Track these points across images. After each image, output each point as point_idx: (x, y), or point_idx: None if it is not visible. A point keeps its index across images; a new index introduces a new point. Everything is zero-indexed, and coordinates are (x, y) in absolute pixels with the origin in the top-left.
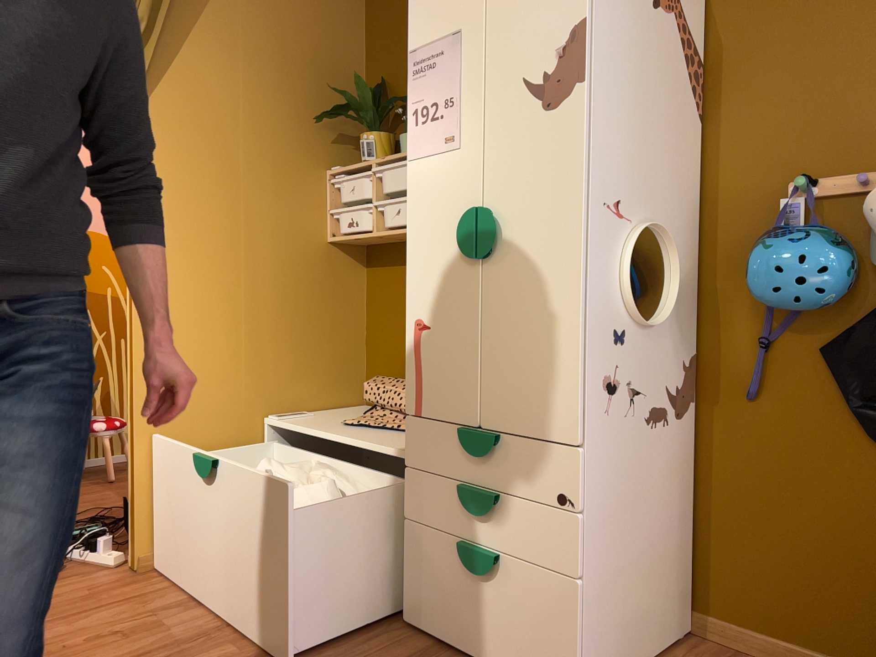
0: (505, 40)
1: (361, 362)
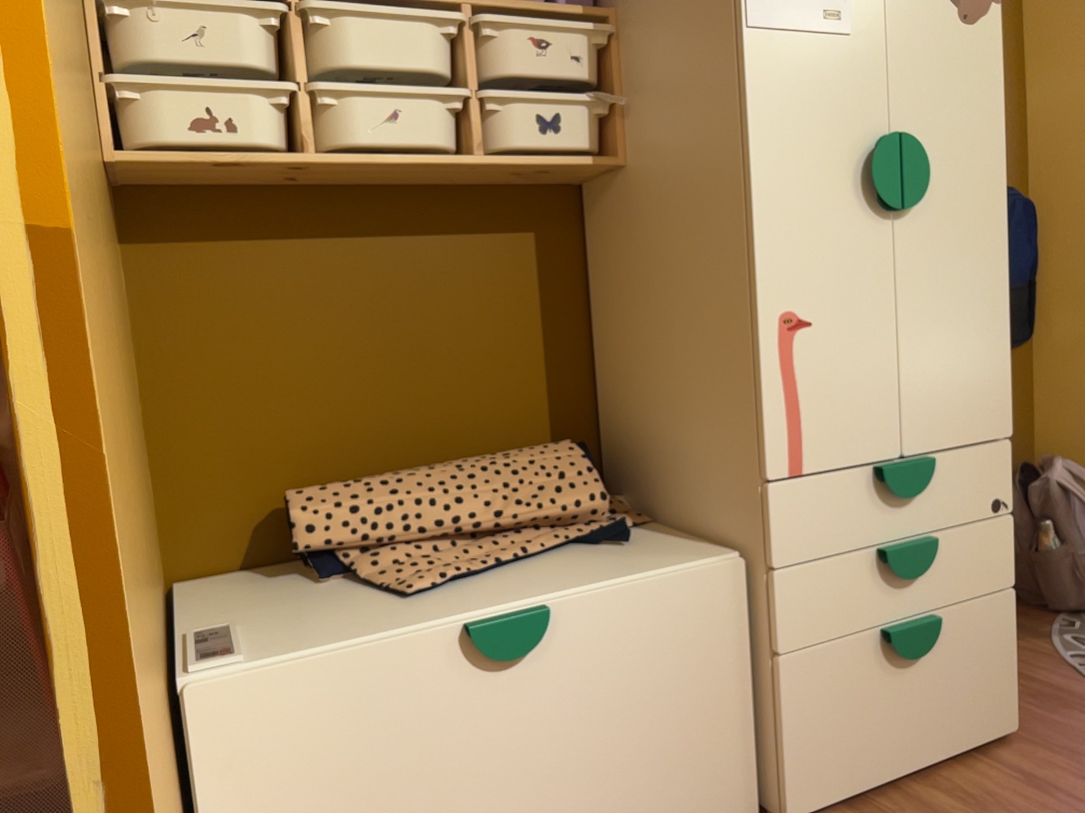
0: None
1: (153, 482)
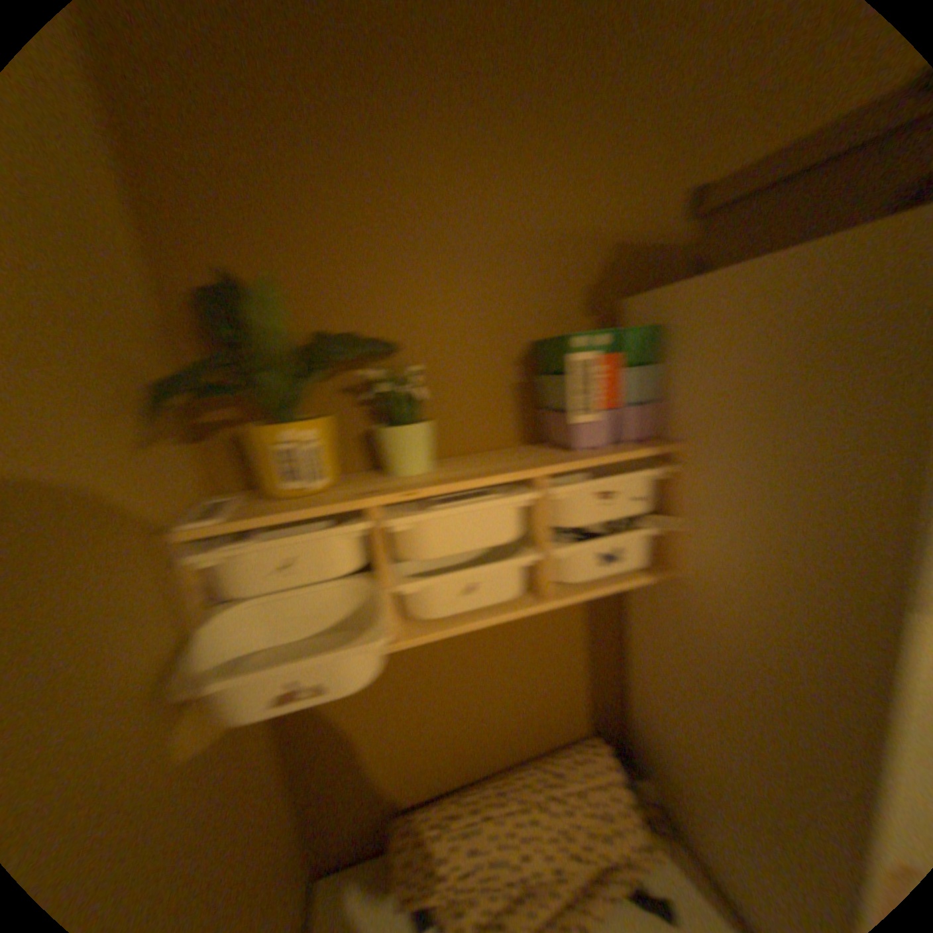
0: None
1: (294, 824)
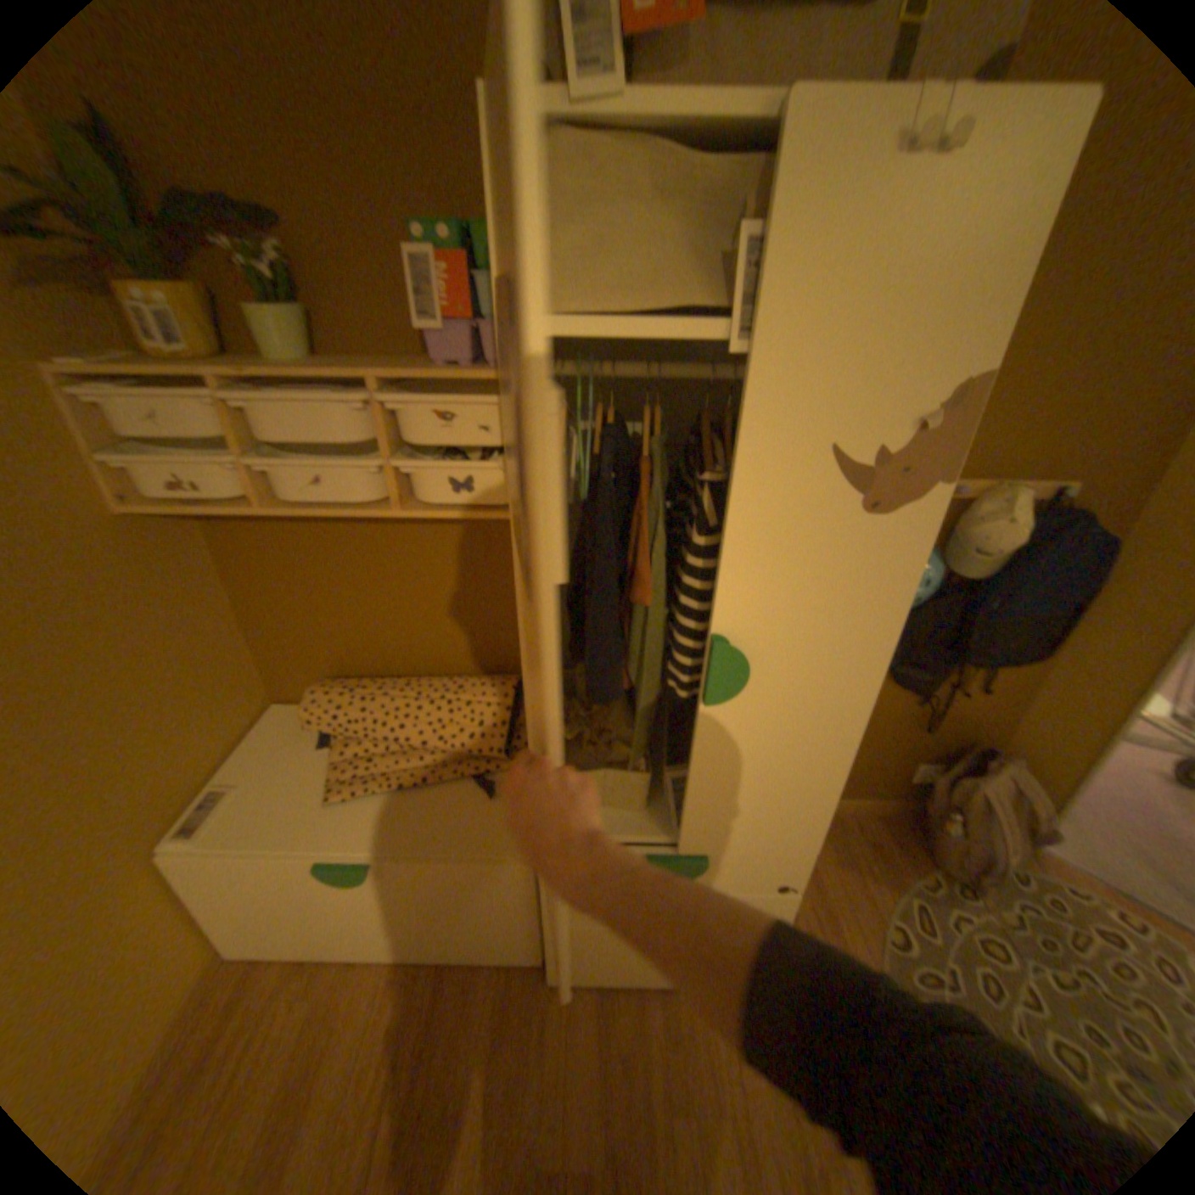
0: (806, 350)
1: (247, 657)
